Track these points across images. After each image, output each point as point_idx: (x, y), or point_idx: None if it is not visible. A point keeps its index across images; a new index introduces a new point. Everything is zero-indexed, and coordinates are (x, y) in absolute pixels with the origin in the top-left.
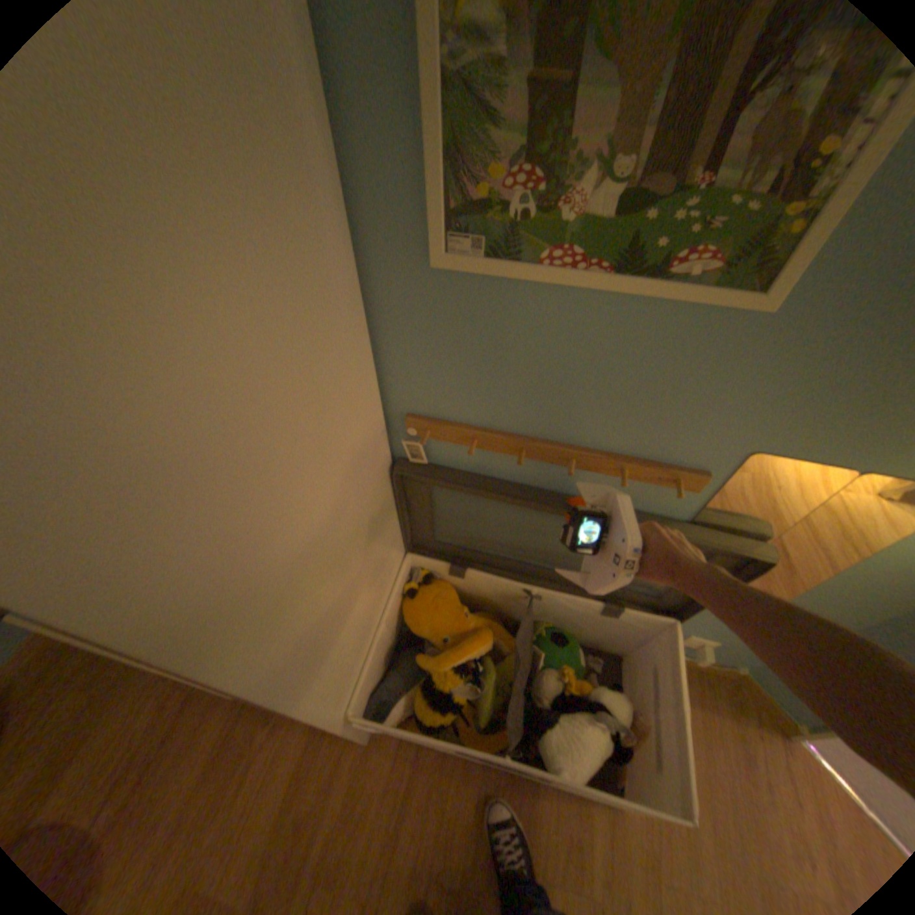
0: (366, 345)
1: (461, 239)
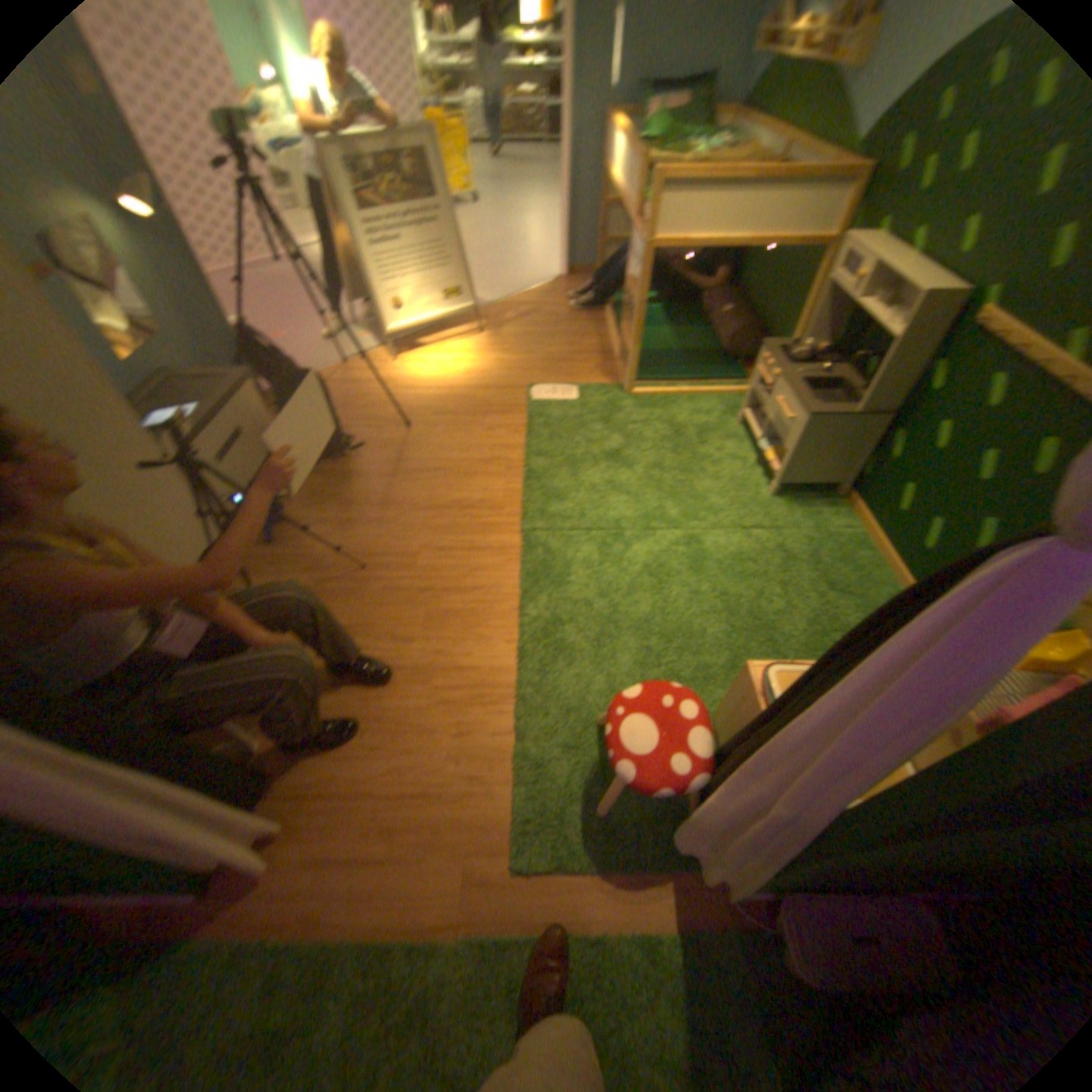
0: None
1: None
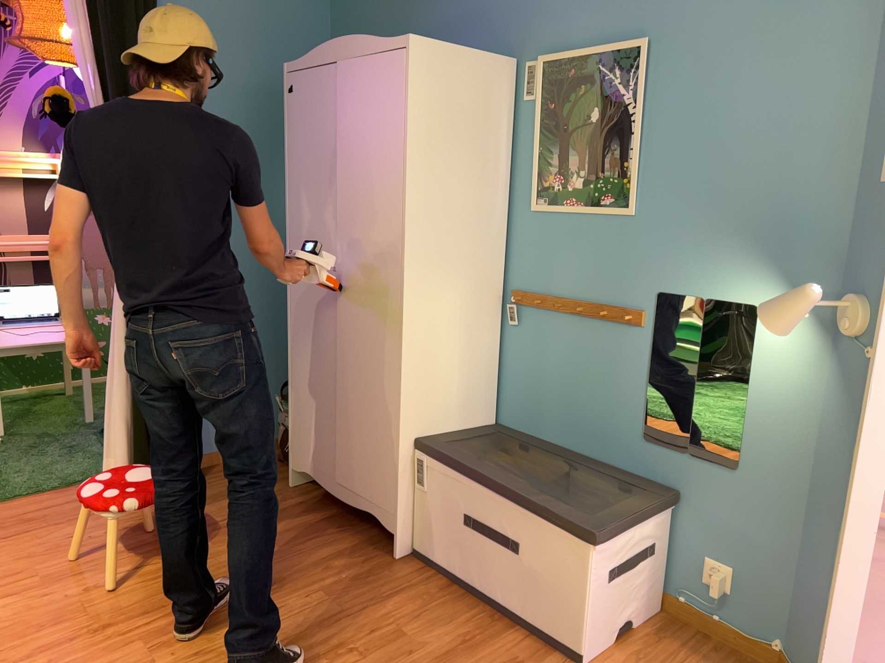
0: (501, 242)
1: (539, 200)
